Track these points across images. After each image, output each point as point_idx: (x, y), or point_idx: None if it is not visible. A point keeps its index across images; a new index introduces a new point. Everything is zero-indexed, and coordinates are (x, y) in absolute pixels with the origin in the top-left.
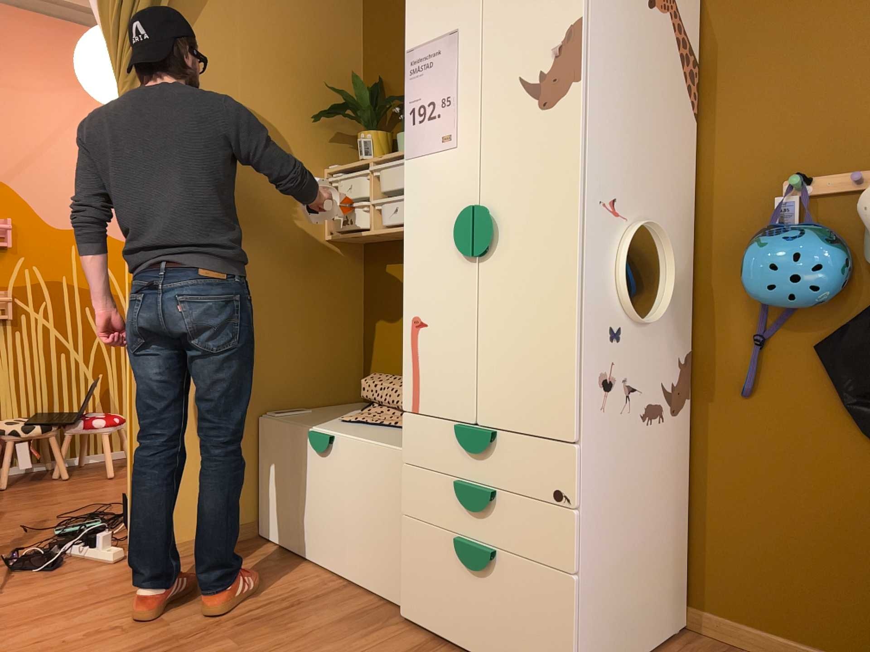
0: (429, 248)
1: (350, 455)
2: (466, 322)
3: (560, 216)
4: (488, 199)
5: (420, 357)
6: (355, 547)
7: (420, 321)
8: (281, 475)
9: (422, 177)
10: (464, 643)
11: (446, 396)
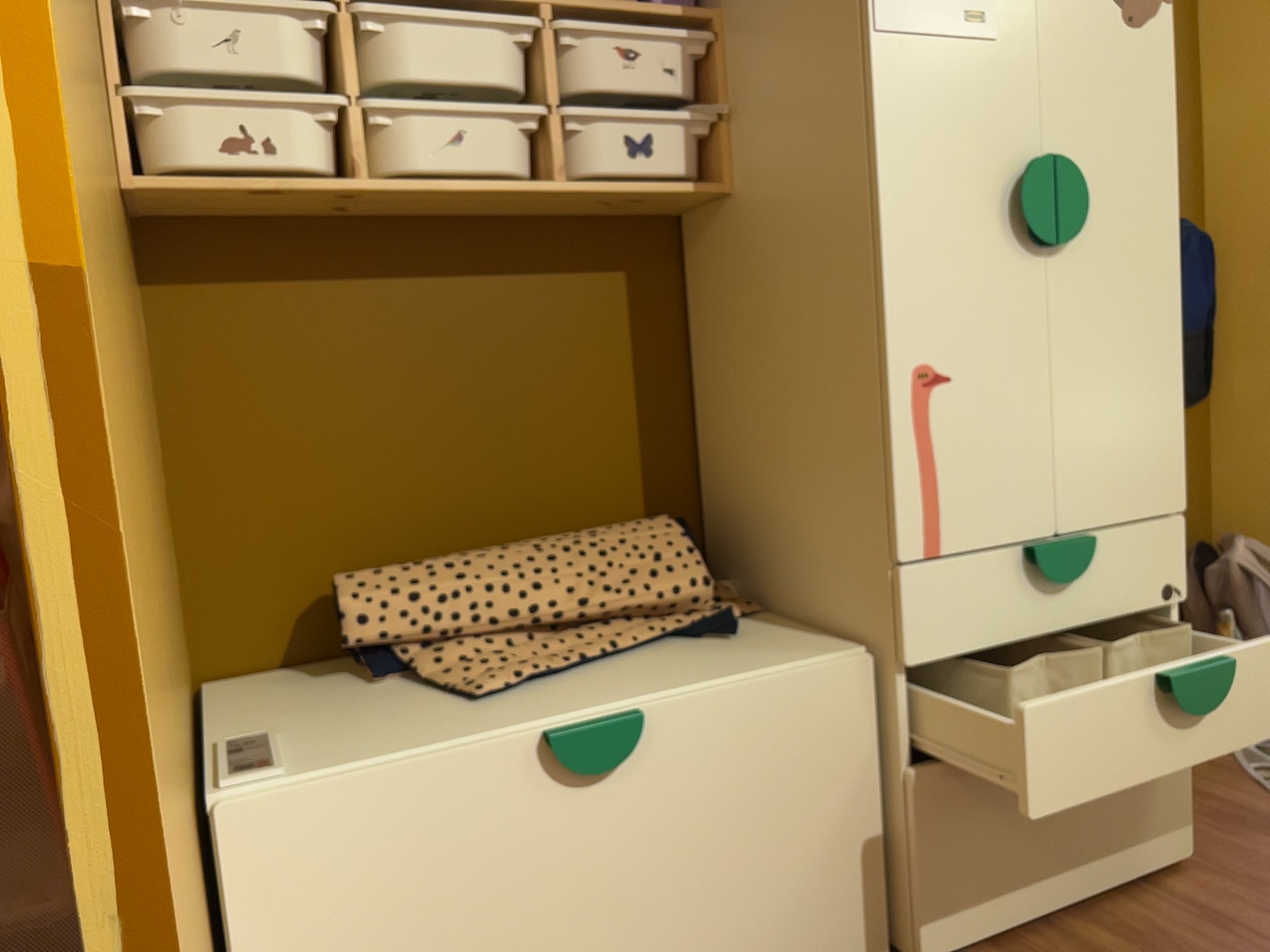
0: (948, 229)
1: (702, 732)
2: (1032, 364)
3: (1158, 192)
4: (1058, 150)
5: (942, 444)
6: (739, 934)
7: (938, 374)
8: (392, 937)
9: (921, 81)
10: (1053, 901)
11: (1001, 503)
